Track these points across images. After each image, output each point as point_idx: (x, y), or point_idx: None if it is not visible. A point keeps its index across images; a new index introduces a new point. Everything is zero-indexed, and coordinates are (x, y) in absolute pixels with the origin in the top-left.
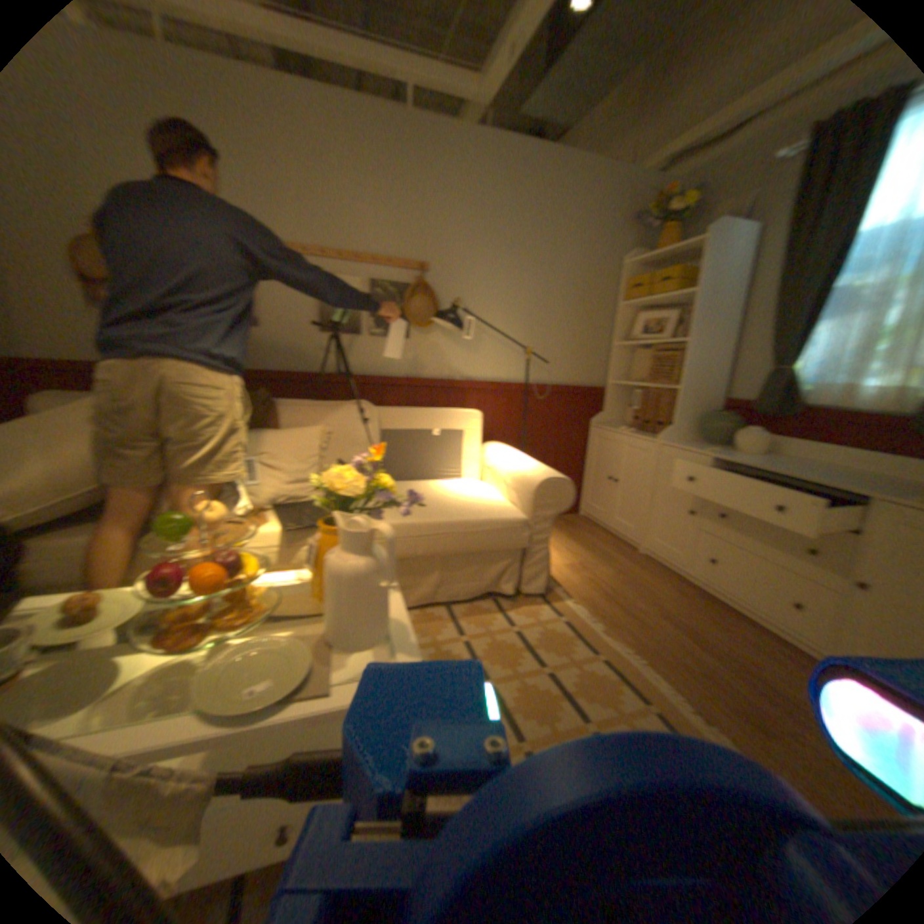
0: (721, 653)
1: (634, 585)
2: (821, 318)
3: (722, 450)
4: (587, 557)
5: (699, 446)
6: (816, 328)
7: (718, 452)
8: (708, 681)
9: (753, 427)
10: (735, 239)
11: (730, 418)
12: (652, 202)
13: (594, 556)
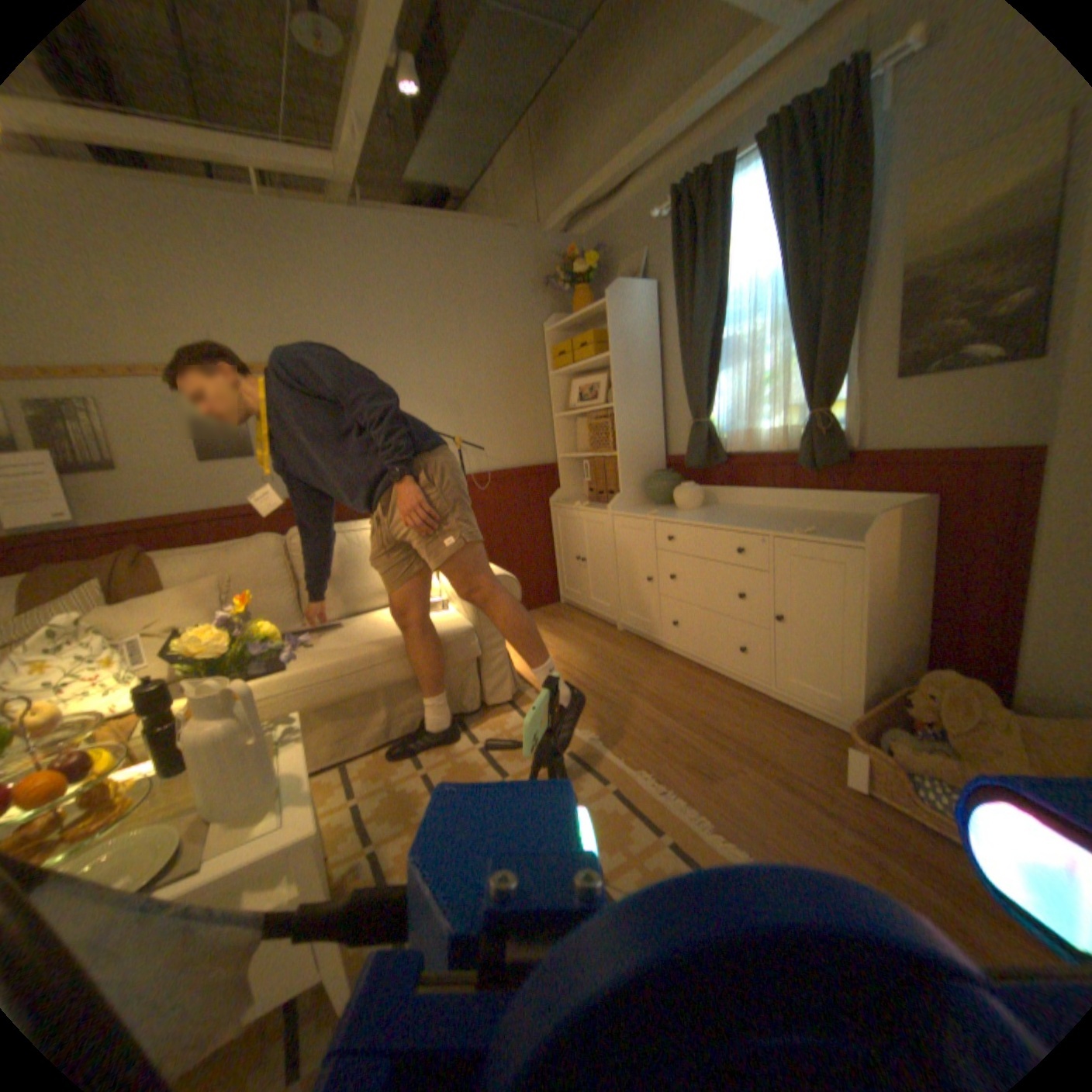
0: (684, 713)
1: (610, 665)
2: (718, 370)
3: (665, 510)
4: (565, 647)
5: (645, 511)
6: (717, 379)
7: (659, 514)
8: (668, 744)
9: (687, 483)
10: (636, 299)
11: (668, 476)
12: (561, 264)
13: (572, 645)
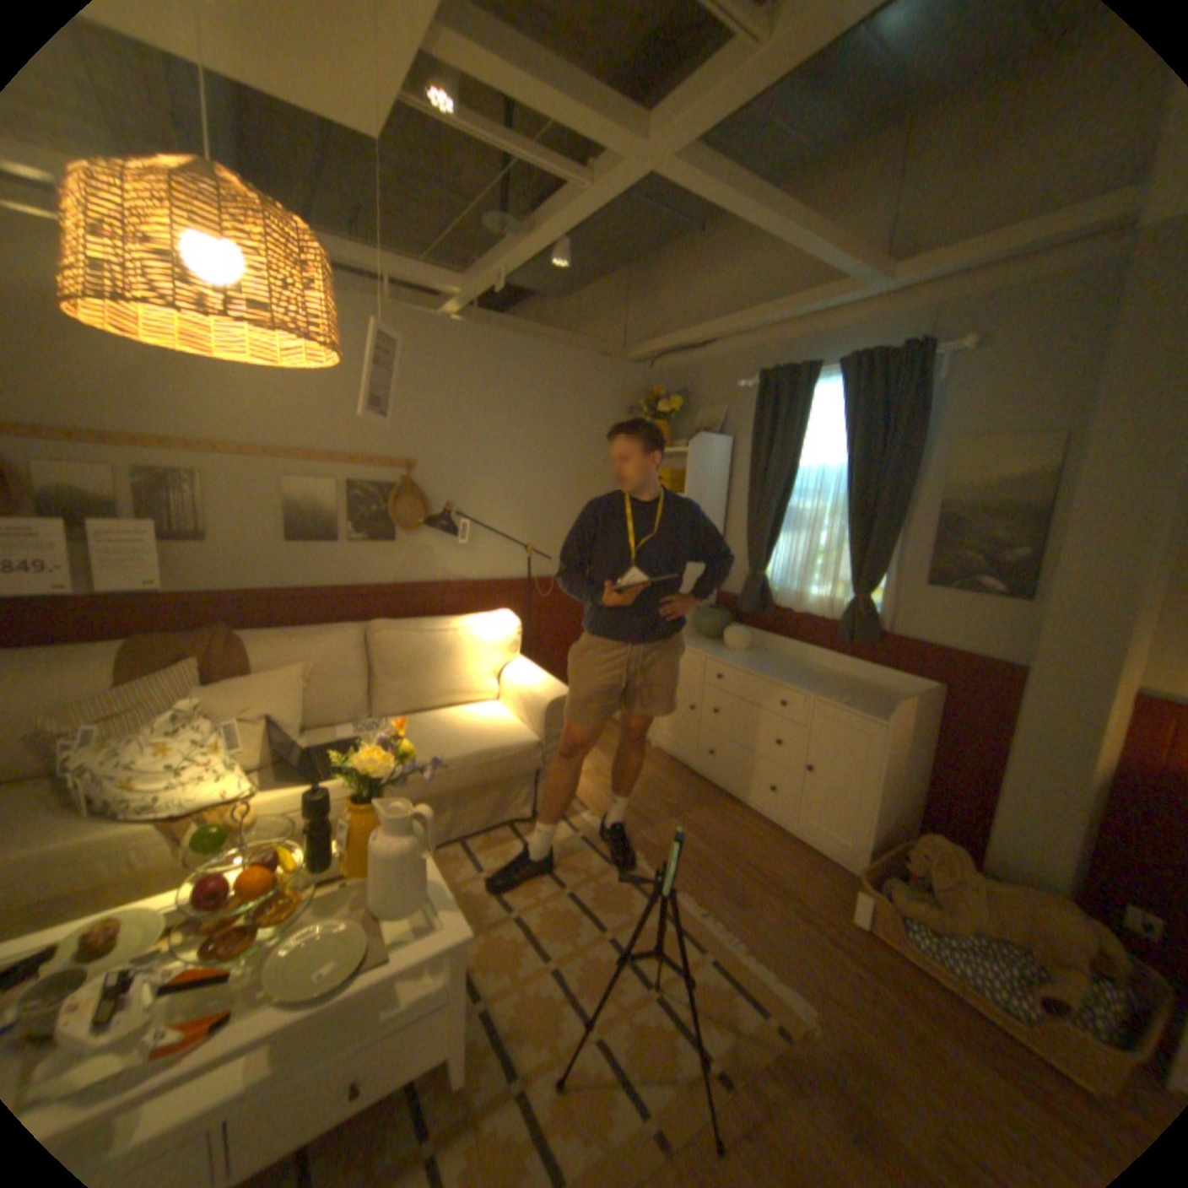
0: (717, 841)
1: (647, 785)
2: (778, 534)
3: (713, 647)
4: (602, 760)
5: (695, 644)
6: (775, 542)
7: (709, 652)
8: (705, 871)
9: (736, 626)
10: (711, 453)
11: (719, 615)
12: (642, 396)
13: (609, 758)
